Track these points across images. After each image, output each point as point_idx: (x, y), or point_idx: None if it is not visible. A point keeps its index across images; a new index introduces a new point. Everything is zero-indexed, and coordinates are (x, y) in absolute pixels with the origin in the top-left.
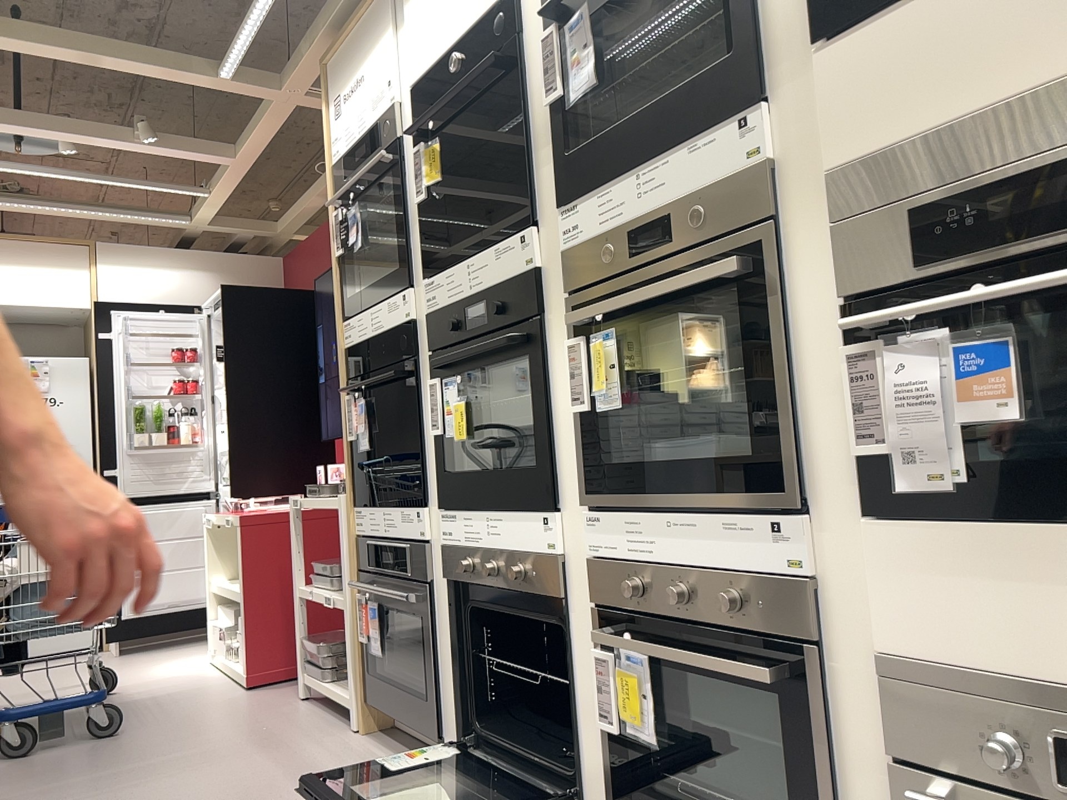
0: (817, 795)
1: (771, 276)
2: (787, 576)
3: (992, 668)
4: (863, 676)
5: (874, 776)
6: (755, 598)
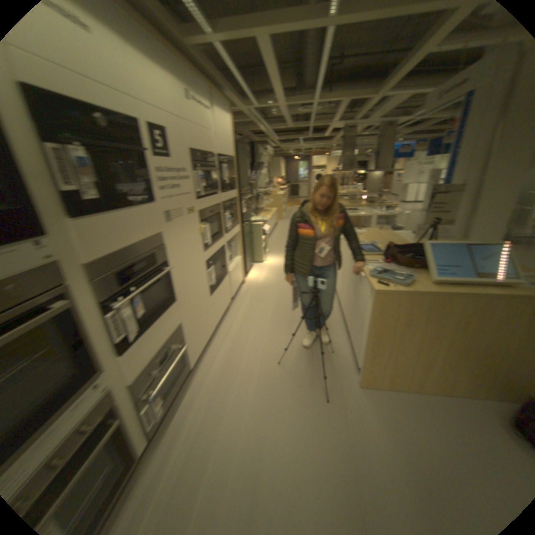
0: (126, 438)
1: (74, 304)
2: (102, 397)
3: (148, 363)
4: (124, 398)
5: (130, 417)
6: (94, 417)
